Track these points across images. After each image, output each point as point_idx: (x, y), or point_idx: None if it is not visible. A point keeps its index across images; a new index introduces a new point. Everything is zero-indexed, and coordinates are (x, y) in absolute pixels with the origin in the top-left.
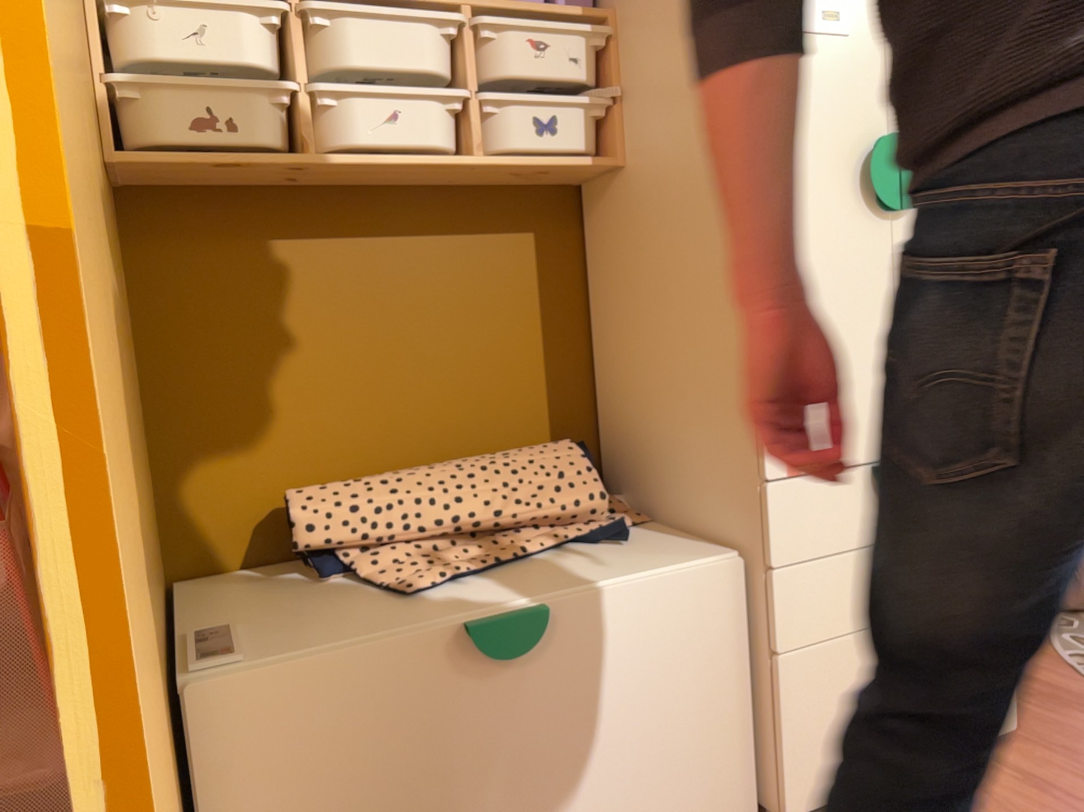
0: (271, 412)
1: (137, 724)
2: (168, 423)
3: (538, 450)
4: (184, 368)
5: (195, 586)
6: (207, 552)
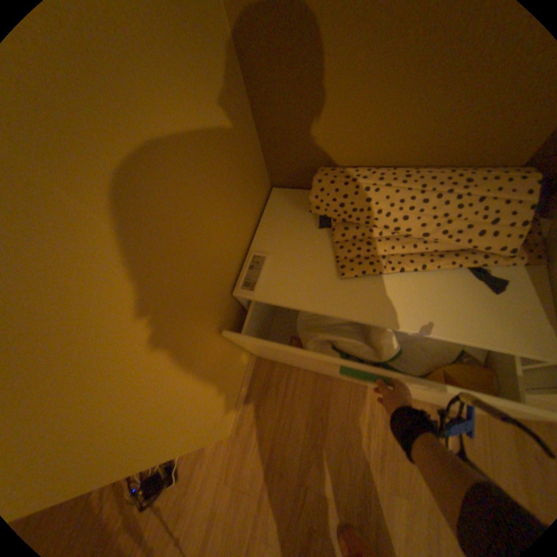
0: (319, 110)
1: (138, 446)
2: (262, 111)
3: (497, 183)
4: (266, 73)
5: (276, 195)
6: (285, 176)
